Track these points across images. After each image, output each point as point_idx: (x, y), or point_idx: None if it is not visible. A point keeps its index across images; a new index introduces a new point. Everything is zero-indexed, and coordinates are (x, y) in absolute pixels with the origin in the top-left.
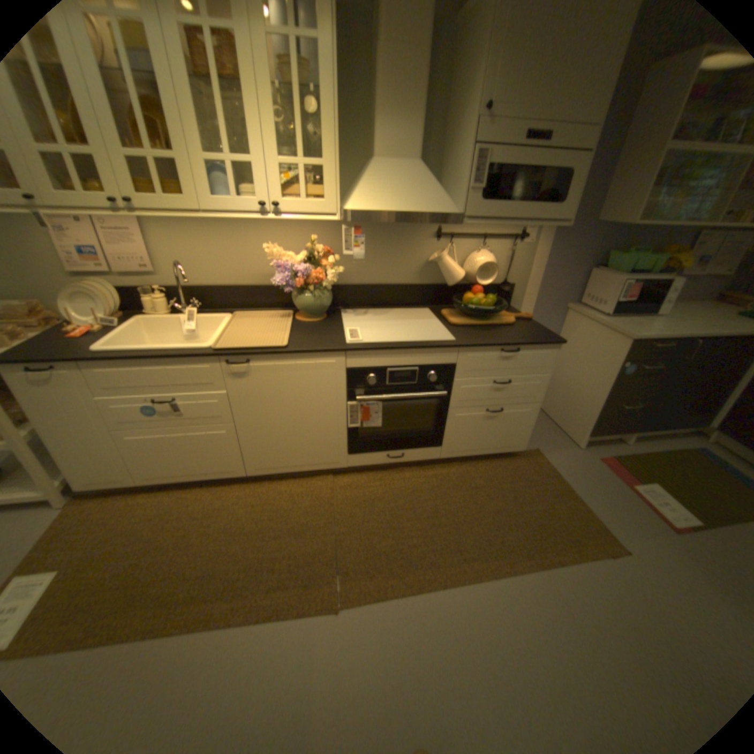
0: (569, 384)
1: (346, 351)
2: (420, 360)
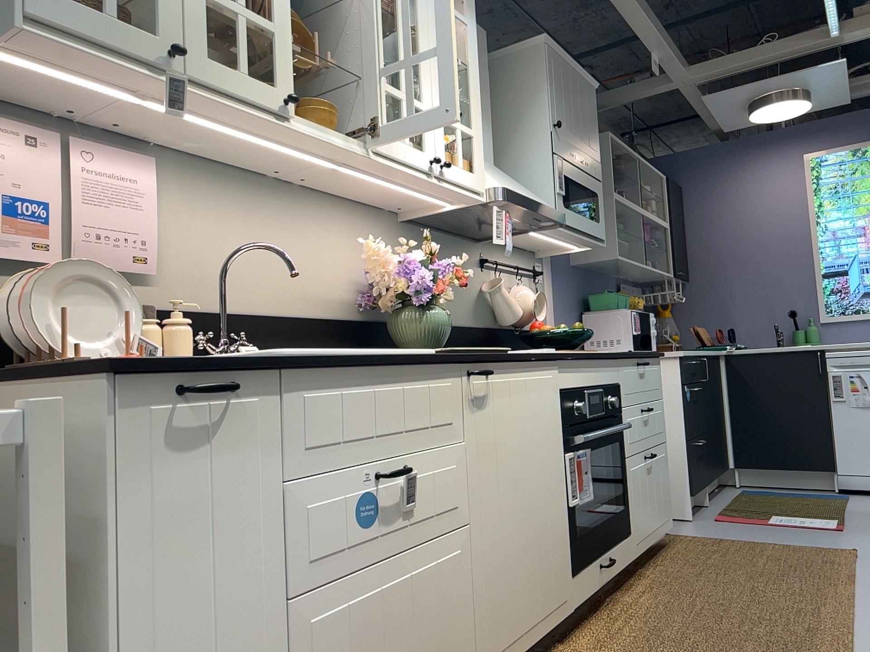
0: None
1: (561, 358)
2: (601, 377)
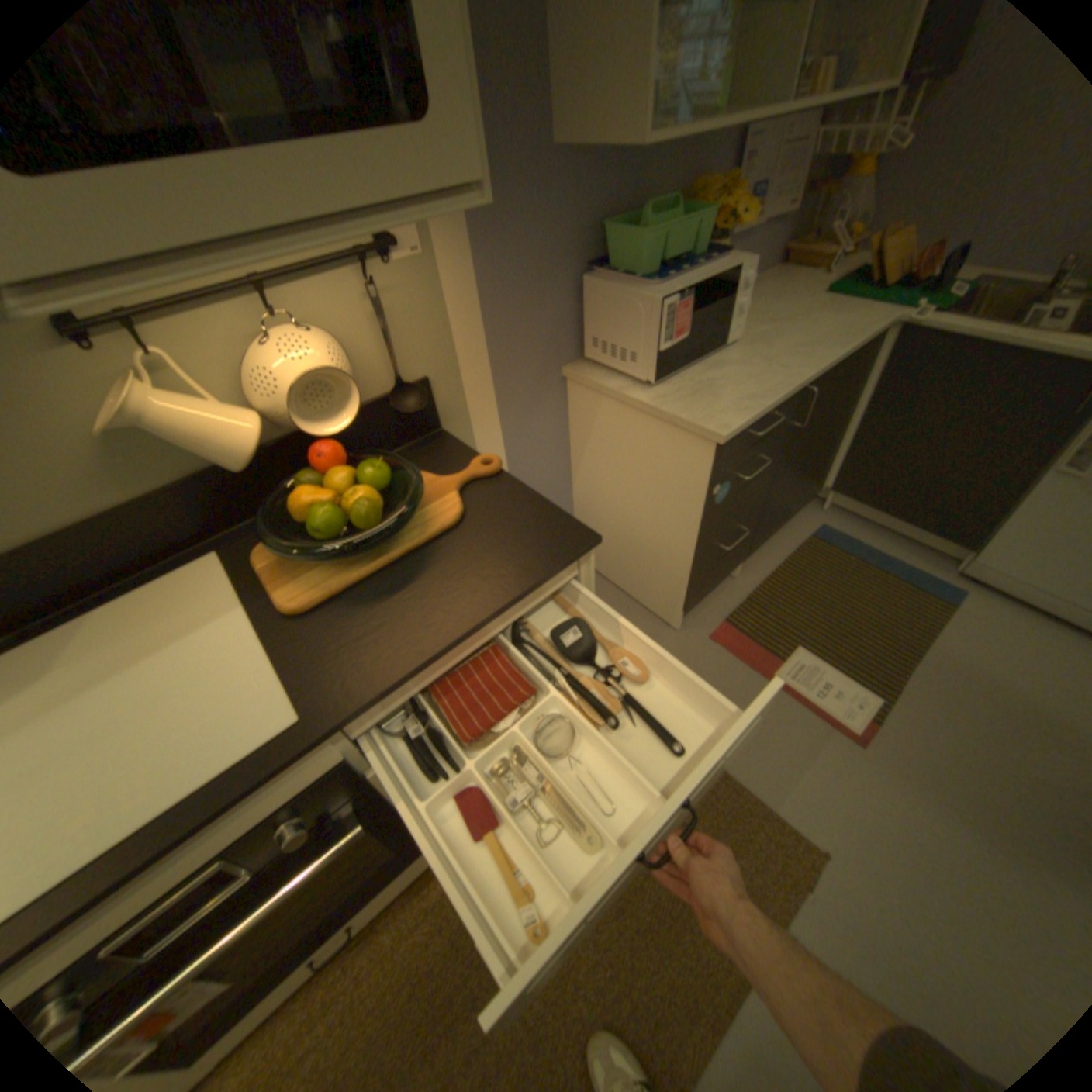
0: (617, 524)
1: None
2: (208, 848)
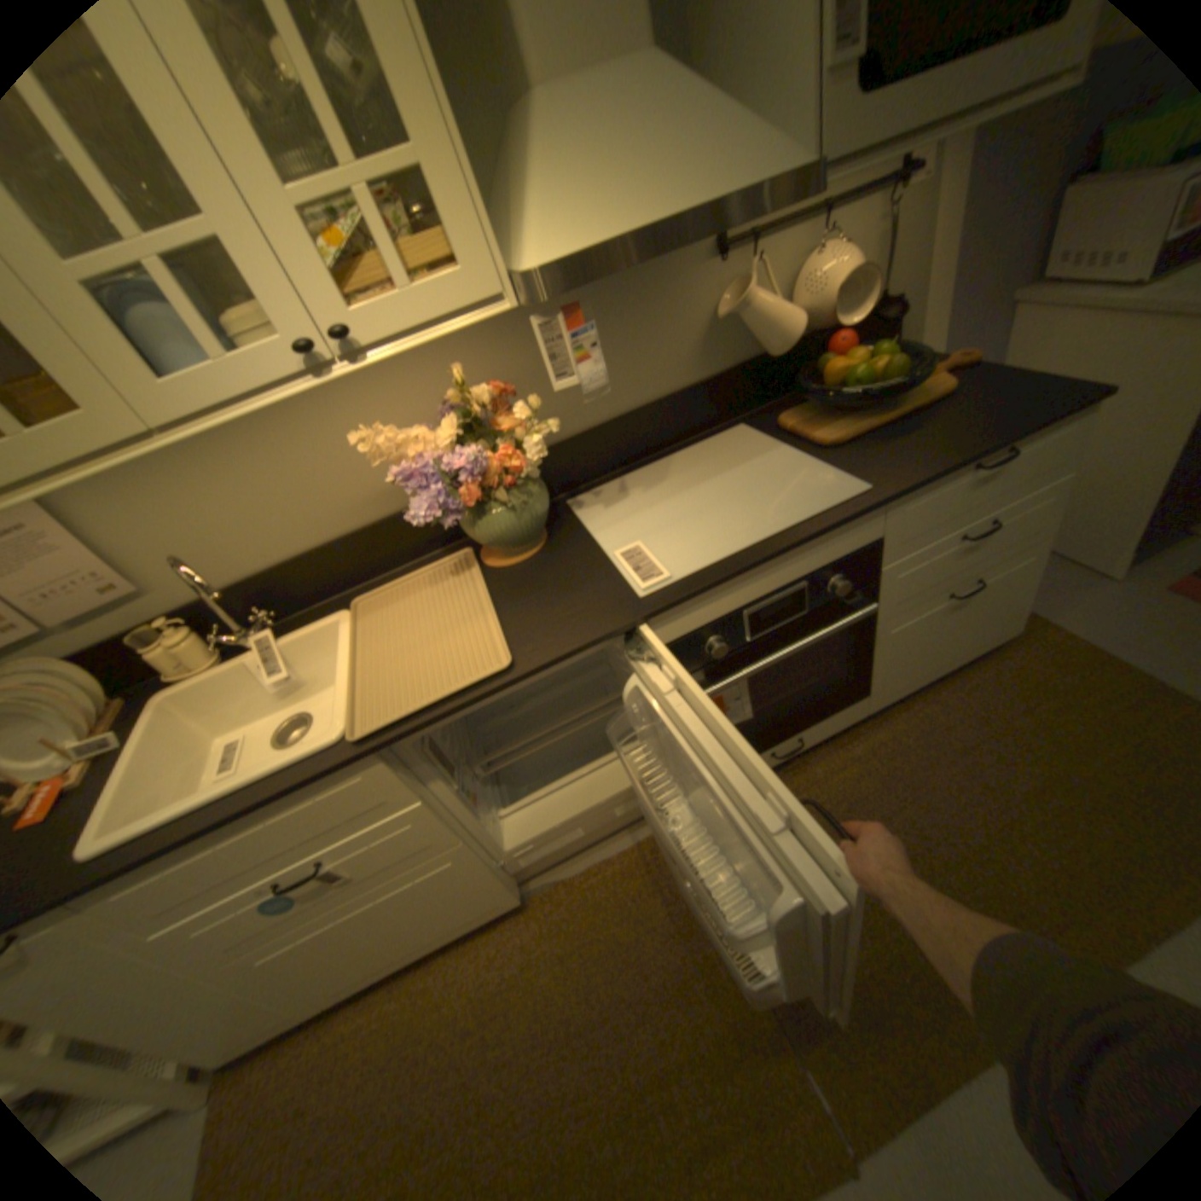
0: None
1: (649, 619)
2: (808, 565)
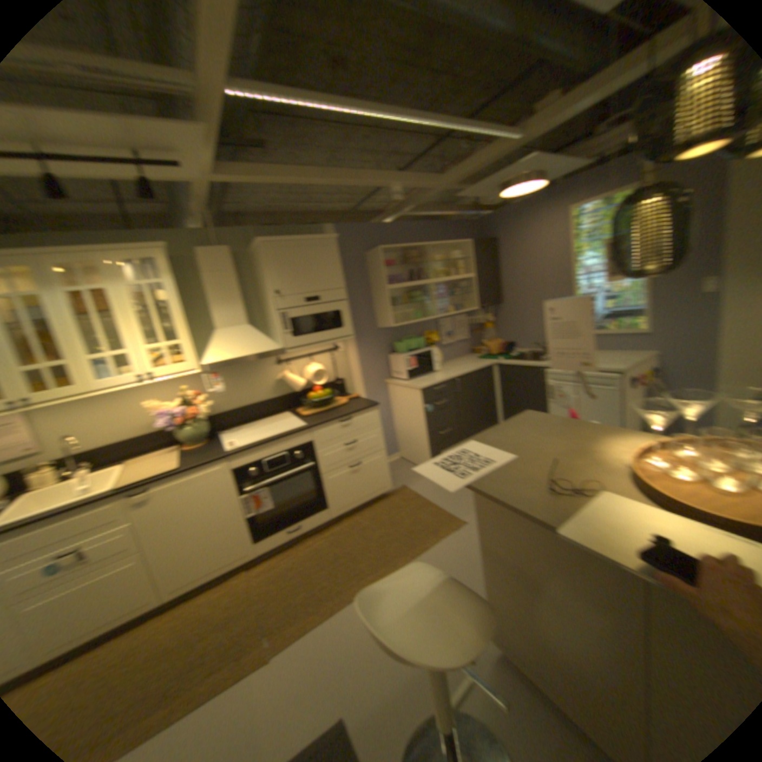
0: (406, 432)
1: (224, 457)
2: (283, 446)
